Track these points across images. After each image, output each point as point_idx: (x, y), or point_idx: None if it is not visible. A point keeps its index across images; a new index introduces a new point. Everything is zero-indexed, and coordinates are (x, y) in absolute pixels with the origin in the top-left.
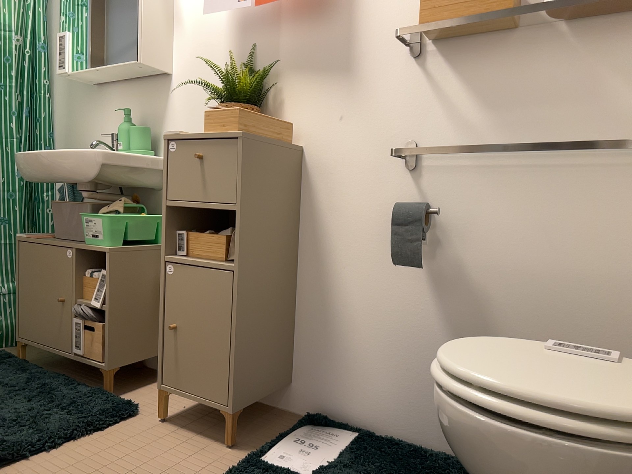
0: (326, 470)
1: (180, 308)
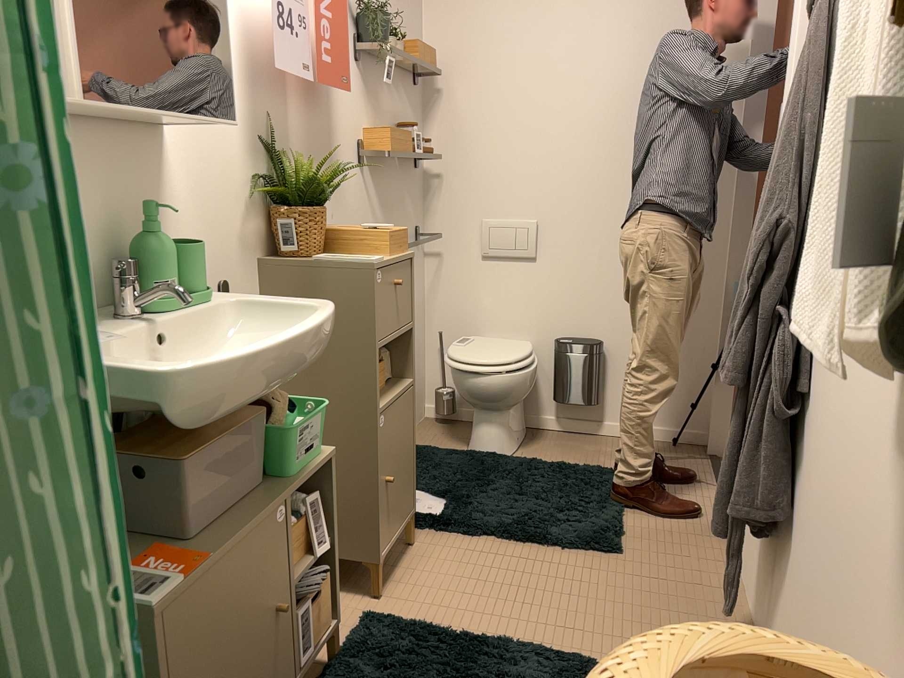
0: (438, 489)
1: (392, 451)
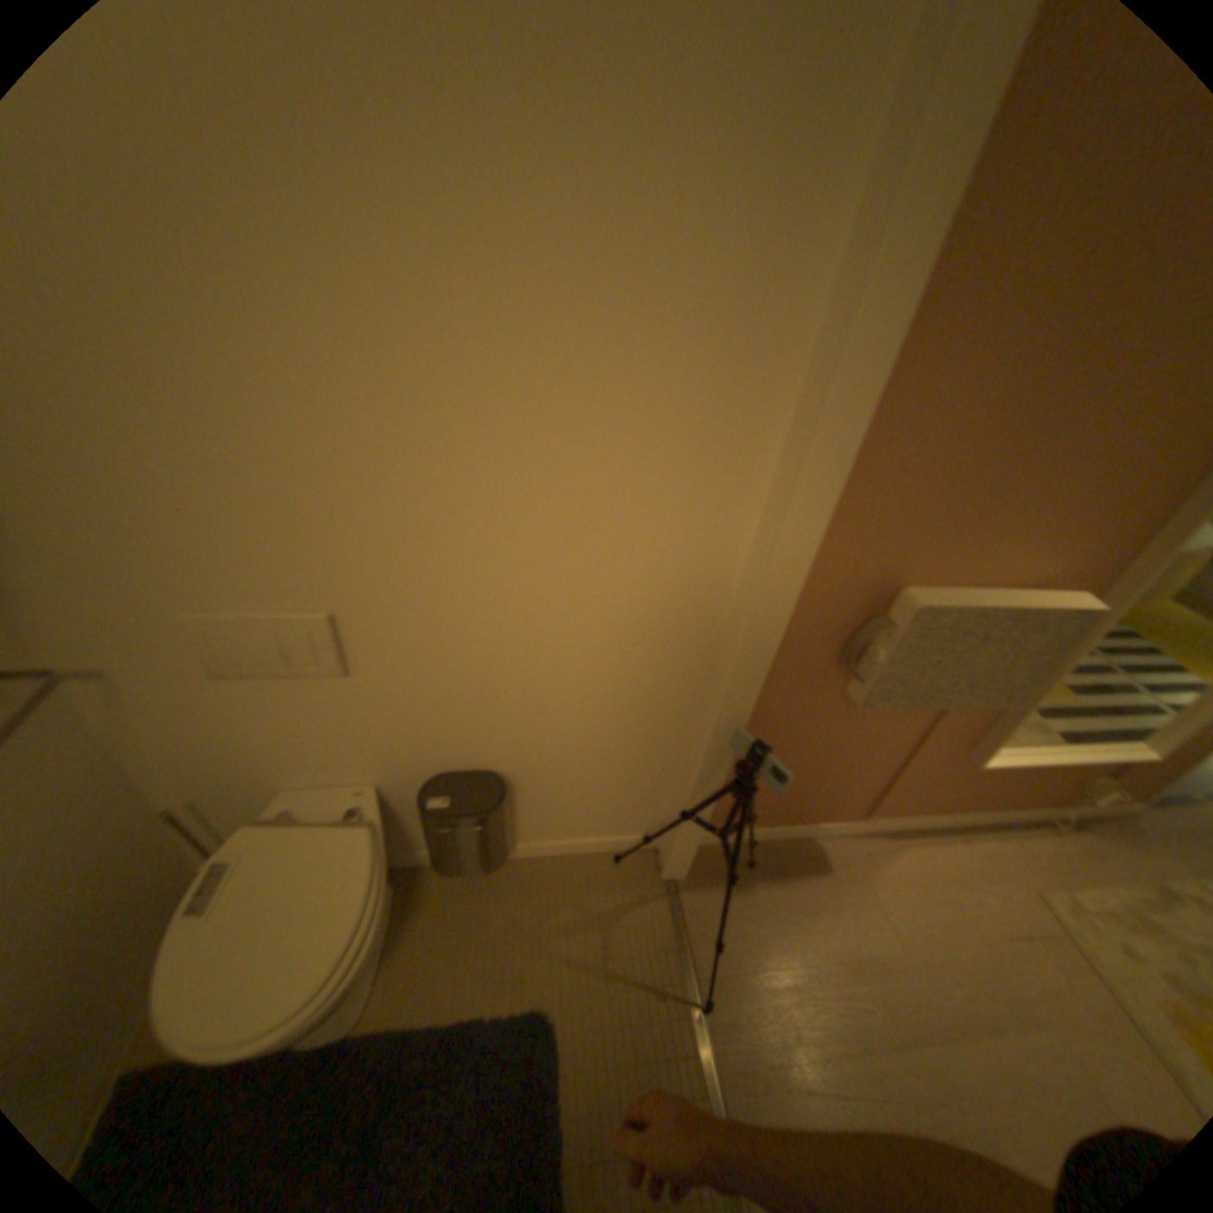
0: None
1: None
